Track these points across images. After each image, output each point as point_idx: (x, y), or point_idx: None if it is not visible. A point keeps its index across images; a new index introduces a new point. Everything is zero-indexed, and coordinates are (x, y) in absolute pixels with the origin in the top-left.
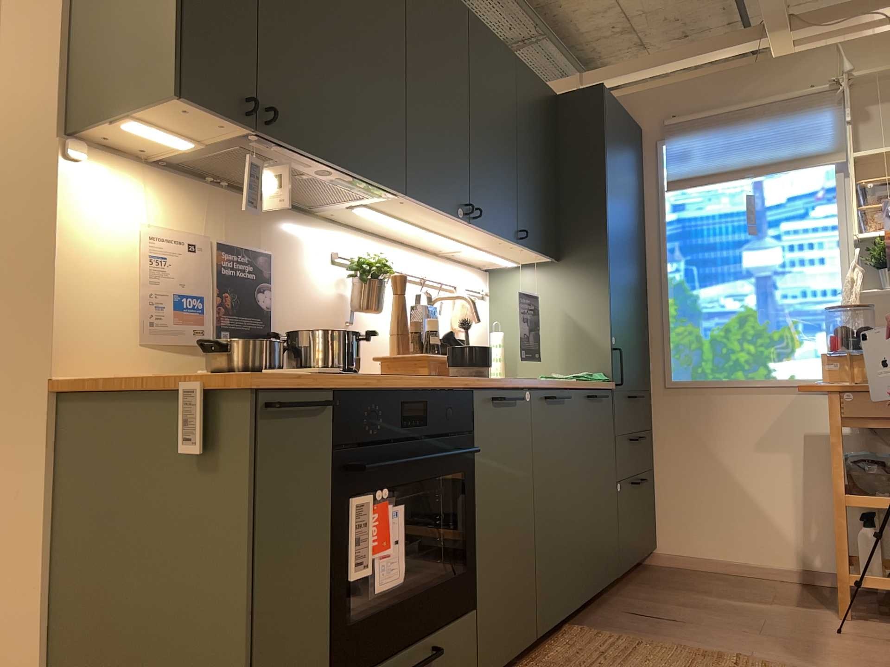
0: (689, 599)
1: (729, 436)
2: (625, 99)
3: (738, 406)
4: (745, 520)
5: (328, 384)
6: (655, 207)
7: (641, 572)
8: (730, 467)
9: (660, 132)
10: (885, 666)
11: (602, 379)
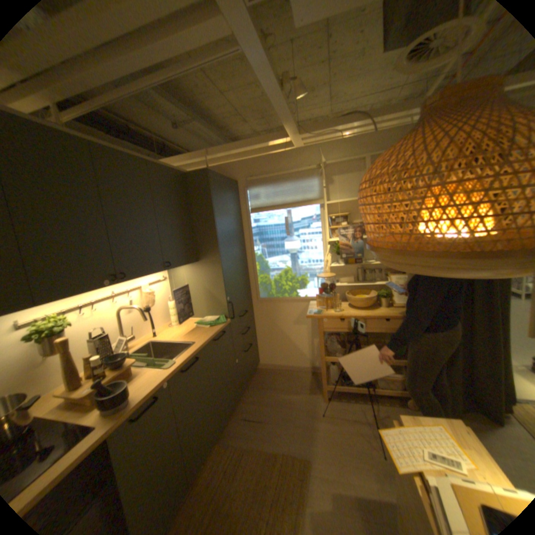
0: (269, 399)
1: (283, 320)
2: (229, 164)
3: (286, 308)
4: (291, 351)
5: None
6: (247, 220)
7: (253, 378)
8: (285, 332)
9: (246, 183)
10: (338, 445)
11: (222, 323)
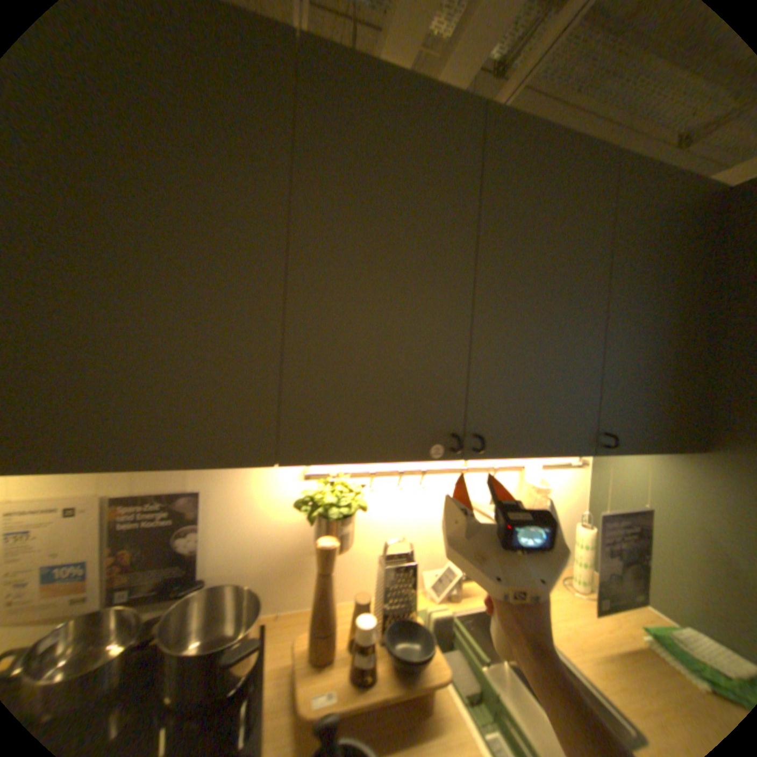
0: None
1: None
2: None
3: None
4: None
5: None
6: None
7: None
8: None
9: None
10: None
11: None
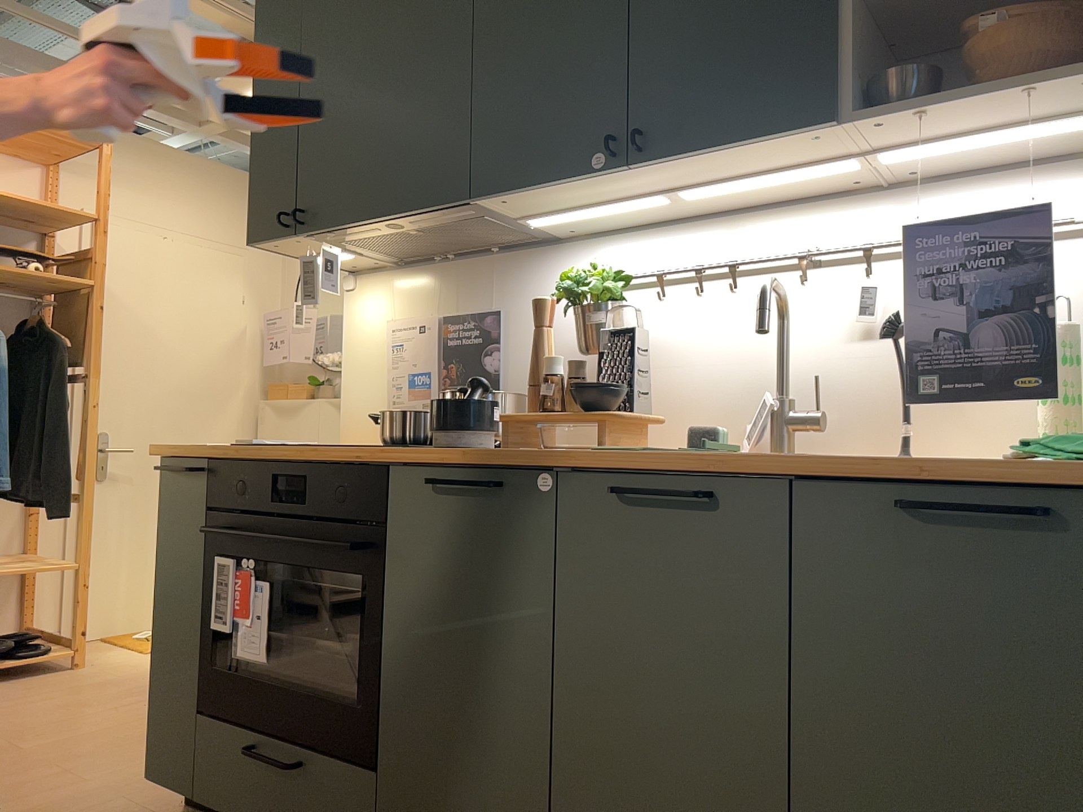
0: None
1: None
2: None
3: None
4: None
5: (211, 453)
6: None
7: None
8: None
9: None
10: None
11: None
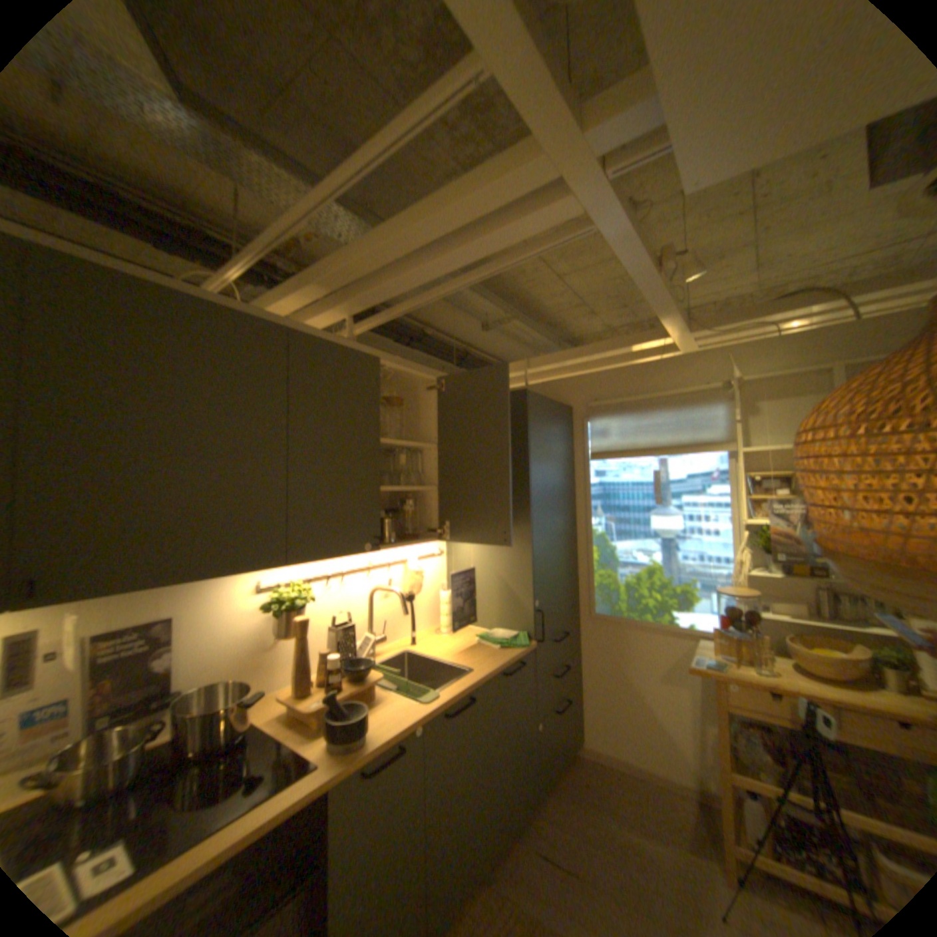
0: (598, 831)
1: (640, 667)
2: (560, 381)
3: (648, 643)
4: (653, 739)
5: None
6: (582, 471)
7: (568, 773)
8: (641, 693)
9: (586, 411)
10: None
11: (522, 646)
